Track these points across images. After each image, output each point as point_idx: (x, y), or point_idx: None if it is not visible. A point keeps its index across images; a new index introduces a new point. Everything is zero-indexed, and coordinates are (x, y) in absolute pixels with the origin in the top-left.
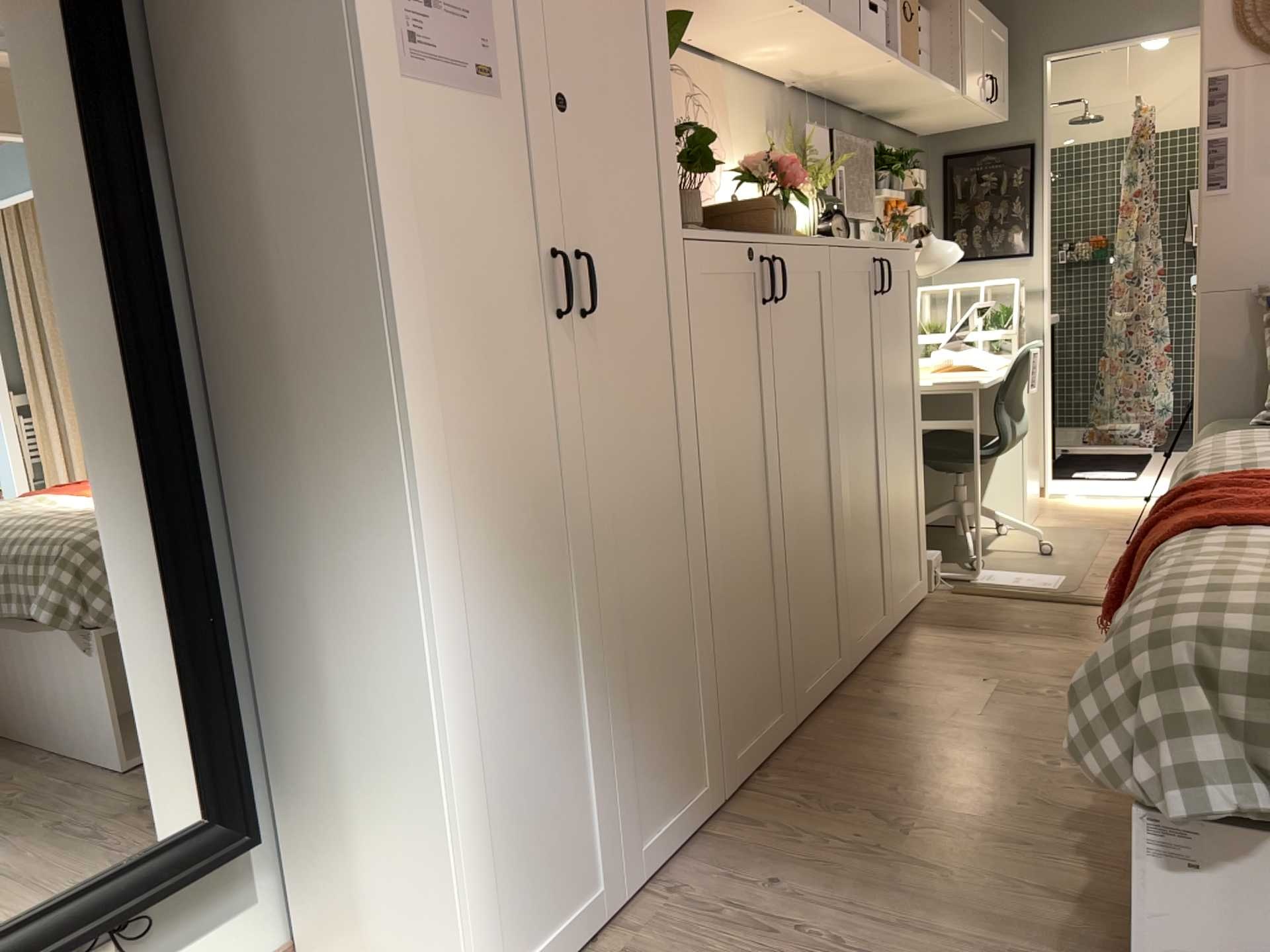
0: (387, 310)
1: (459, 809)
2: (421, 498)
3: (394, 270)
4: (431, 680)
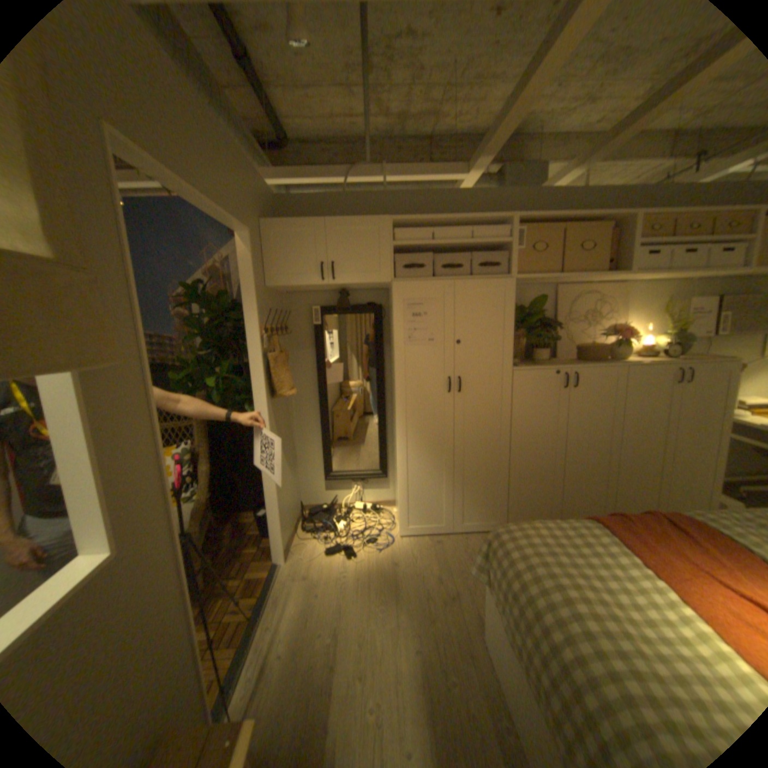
0: (396, 392)
1: (402, 488)
2: (400, 427)
3: (399, 384)
4: (398, 461)
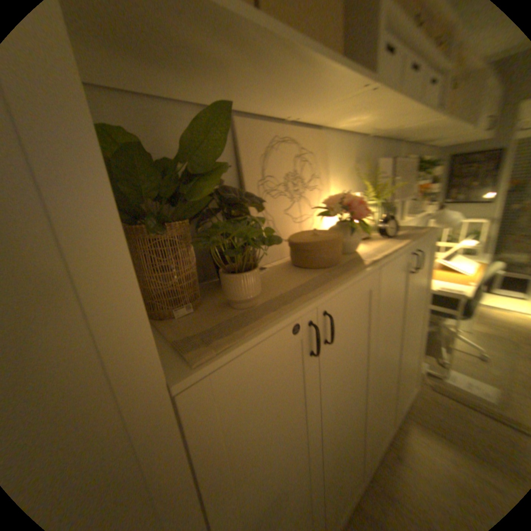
0: None
1: None
2: None
3: None
4: None
